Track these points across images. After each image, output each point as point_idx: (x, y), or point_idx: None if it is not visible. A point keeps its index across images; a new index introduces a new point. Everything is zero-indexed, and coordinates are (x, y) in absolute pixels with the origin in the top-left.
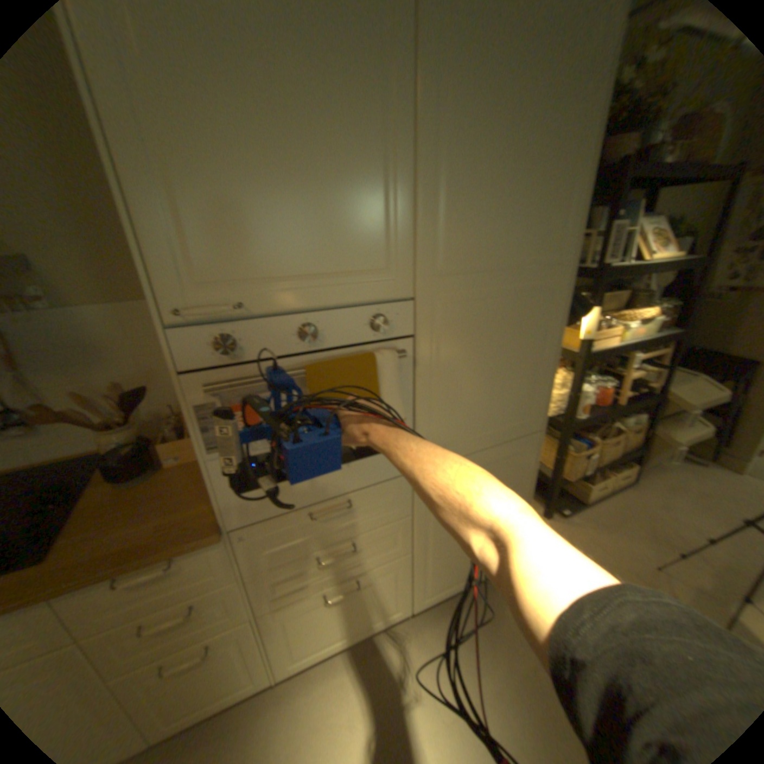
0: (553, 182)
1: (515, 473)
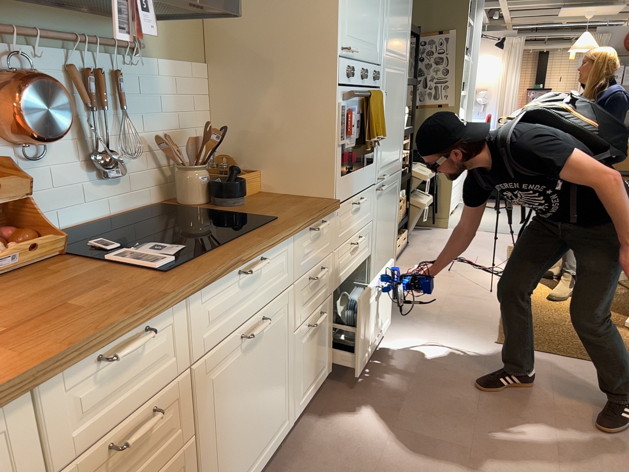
0: (404, 20)
1: (394, 198)
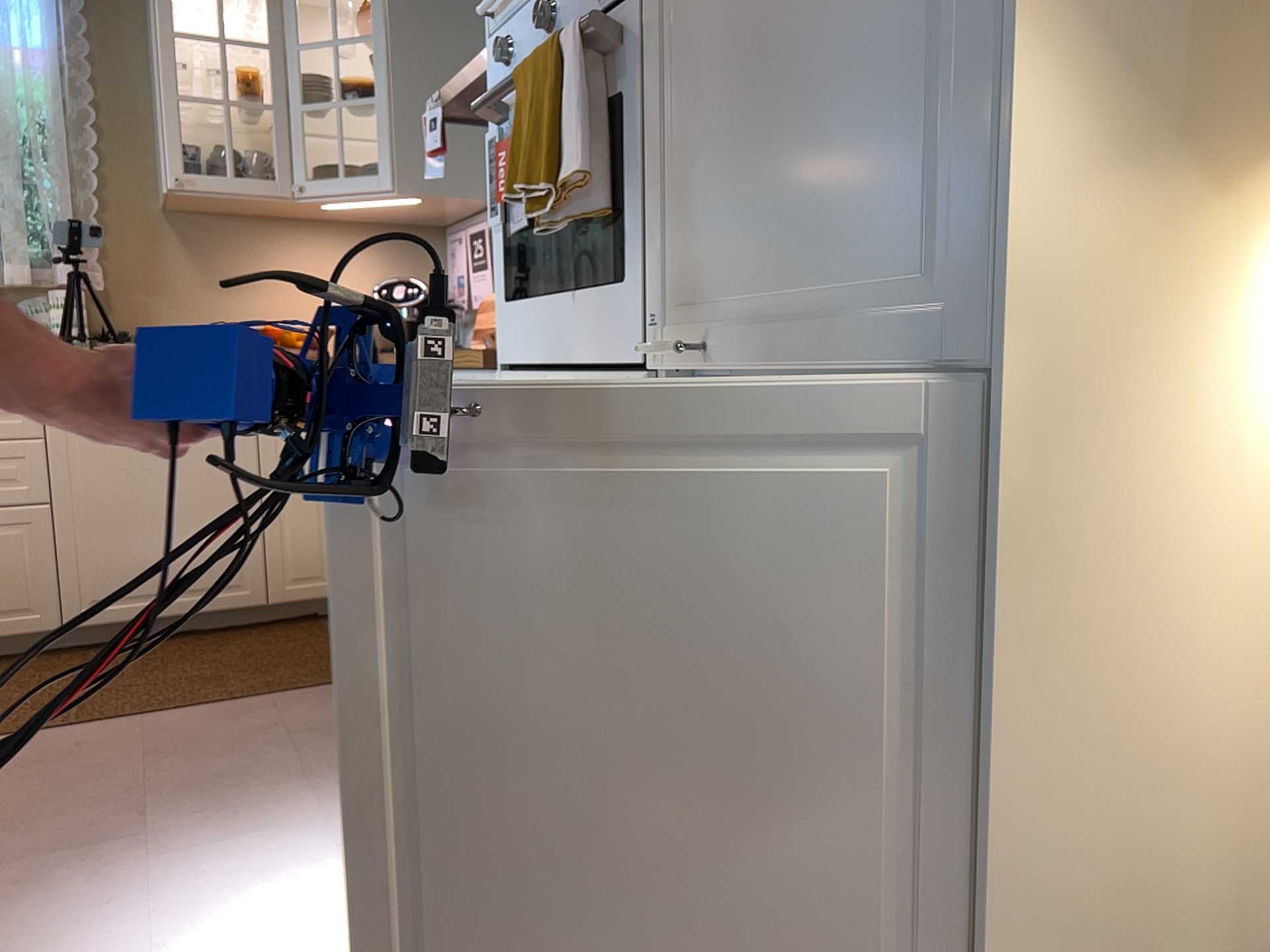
0: None
1: (911, 566)
